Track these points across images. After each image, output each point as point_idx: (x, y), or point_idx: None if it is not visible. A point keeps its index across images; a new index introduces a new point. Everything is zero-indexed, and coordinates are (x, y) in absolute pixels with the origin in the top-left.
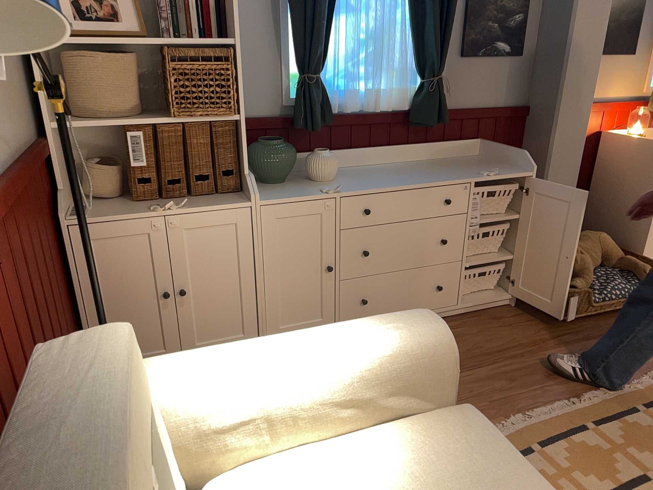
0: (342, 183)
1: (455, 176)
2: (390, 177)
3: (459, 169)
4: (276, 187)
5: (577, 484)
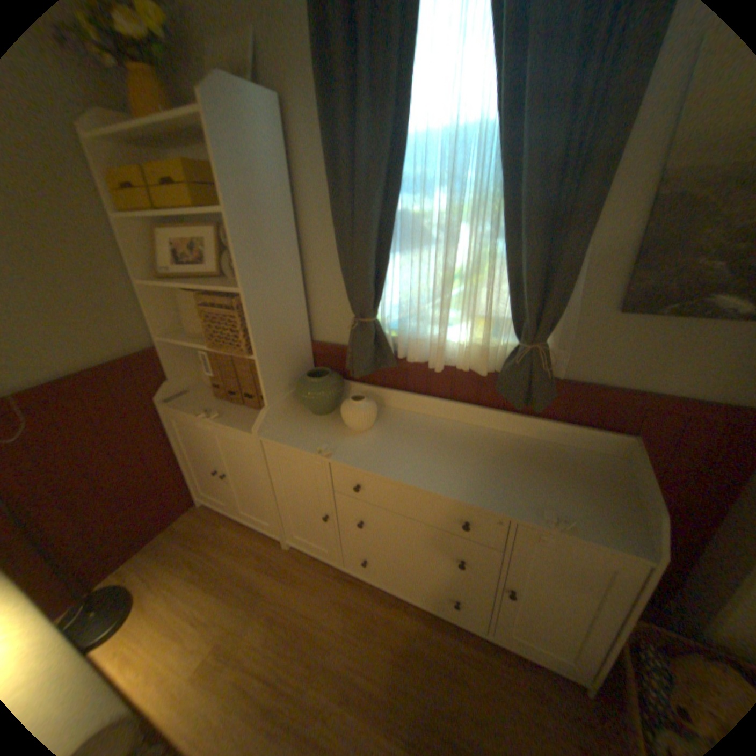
0: (364, 440)
1: (504, 495)
2: (423, 454)
3: (538, 482)
4: (310, 419)
5: None
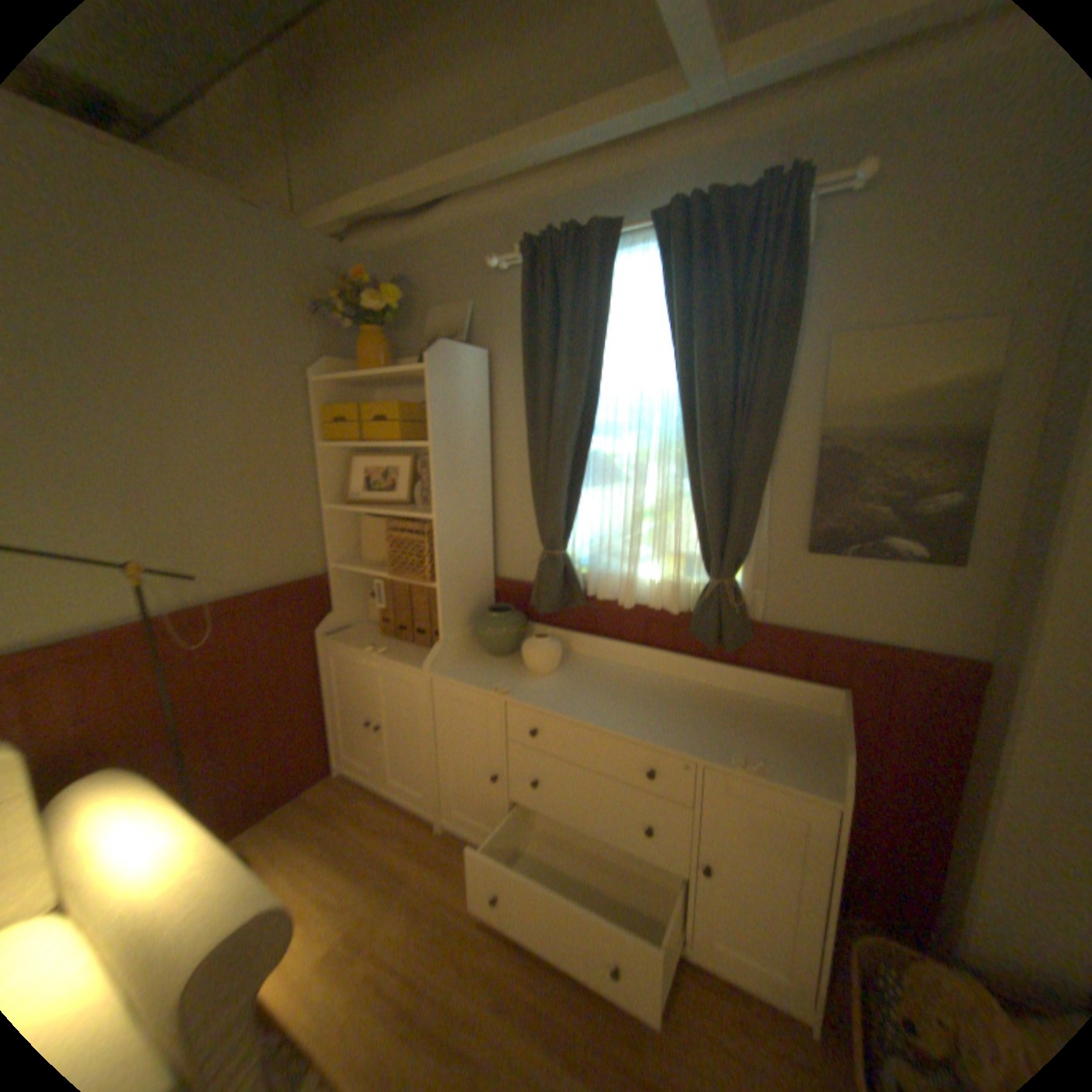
0: (545, 684)
1: (692, 740)
2: (609, 699)
3: (732, 731)
4: (486, 661)
5: None
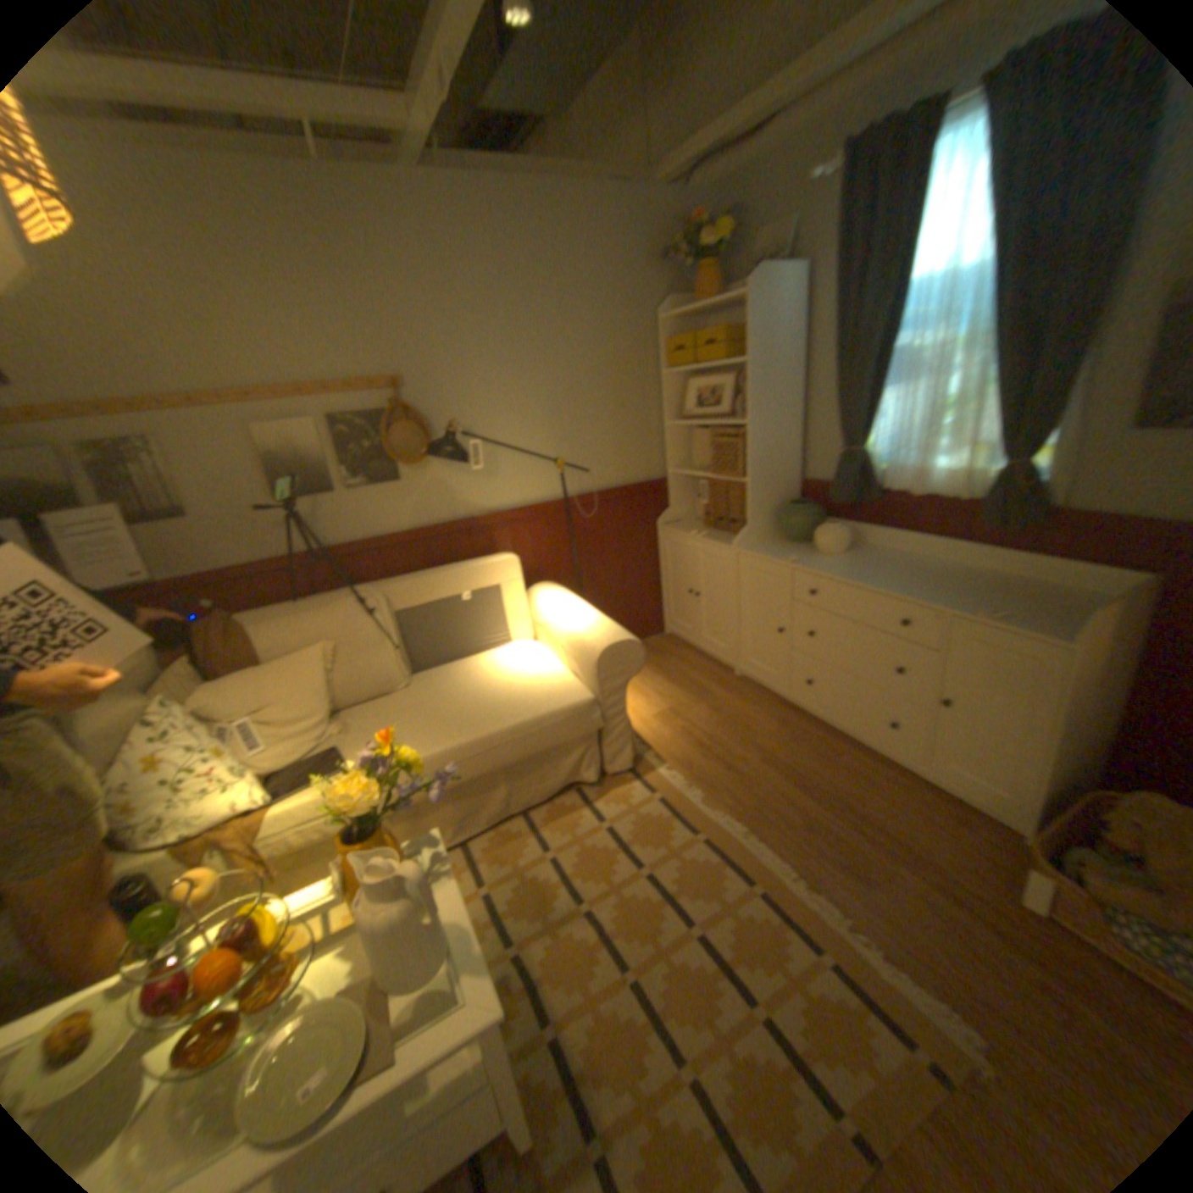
0: (829, 560)
1: (948, 599)
2: (883, 572)
3: (995, 599)
4: (782, 545)
5: (666, 865)
